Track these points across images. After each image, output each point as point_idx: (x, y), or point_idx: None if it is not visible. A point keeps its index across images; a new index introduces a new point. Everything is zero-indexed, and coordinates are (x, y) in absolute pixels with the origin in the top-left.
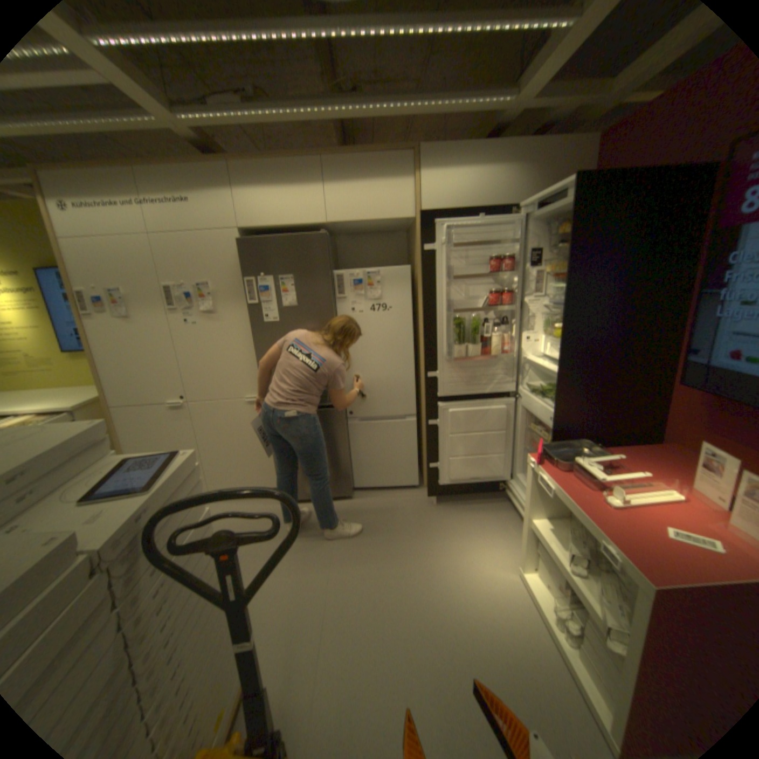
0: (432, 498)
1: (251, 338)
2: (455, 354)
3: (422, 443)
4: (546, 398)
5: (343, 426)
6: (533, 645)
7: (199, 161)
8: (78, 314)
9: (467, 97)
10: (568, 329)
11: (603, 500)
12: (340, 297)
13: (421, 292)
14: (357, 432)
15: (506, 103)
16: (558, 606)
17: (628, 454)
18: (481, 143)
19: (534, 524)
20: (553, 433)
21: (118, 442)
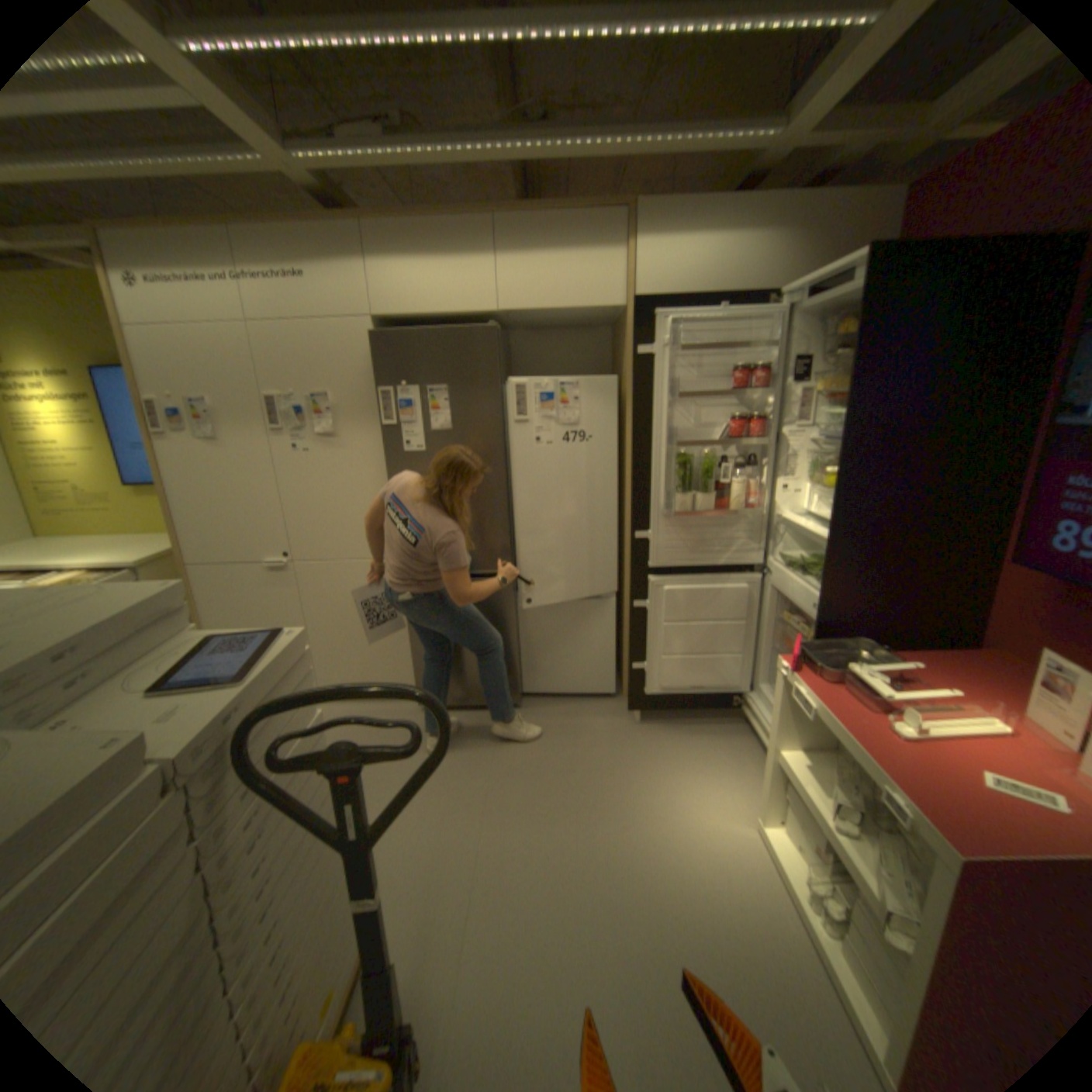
0: (635, 712)
1: (385, 474)
2: (677, 507)
3: (623, 633)
4: (809, 575)
5: (511, 604)
6: (775, 931)
7: (320, 220)
8: (148, 432)
9: (711, 130)
10: (847, 476)
11: (889, 727)
12: (512, 419)
13: (630, 415)
14: (530, 613)
15: (767, 138)
16: (813, 877)
17: (929, 662)
18: (728, 199)
19: (783, 758)
20: (817, 627)
21: (197, 614)
